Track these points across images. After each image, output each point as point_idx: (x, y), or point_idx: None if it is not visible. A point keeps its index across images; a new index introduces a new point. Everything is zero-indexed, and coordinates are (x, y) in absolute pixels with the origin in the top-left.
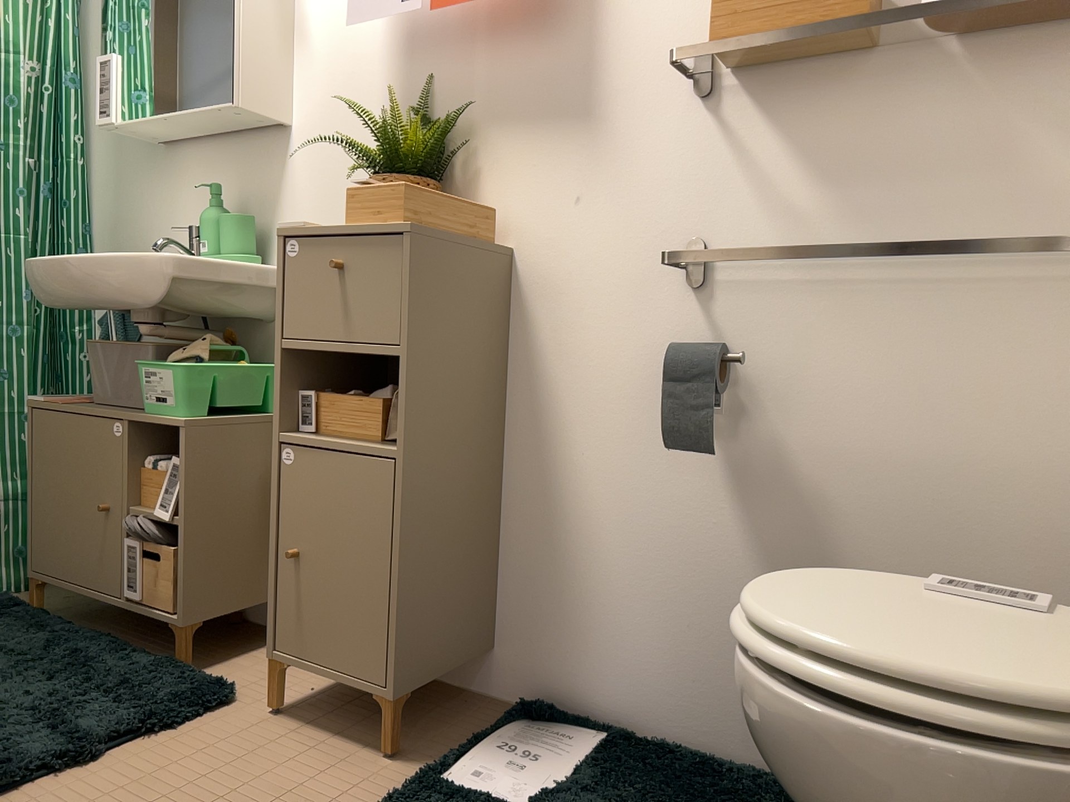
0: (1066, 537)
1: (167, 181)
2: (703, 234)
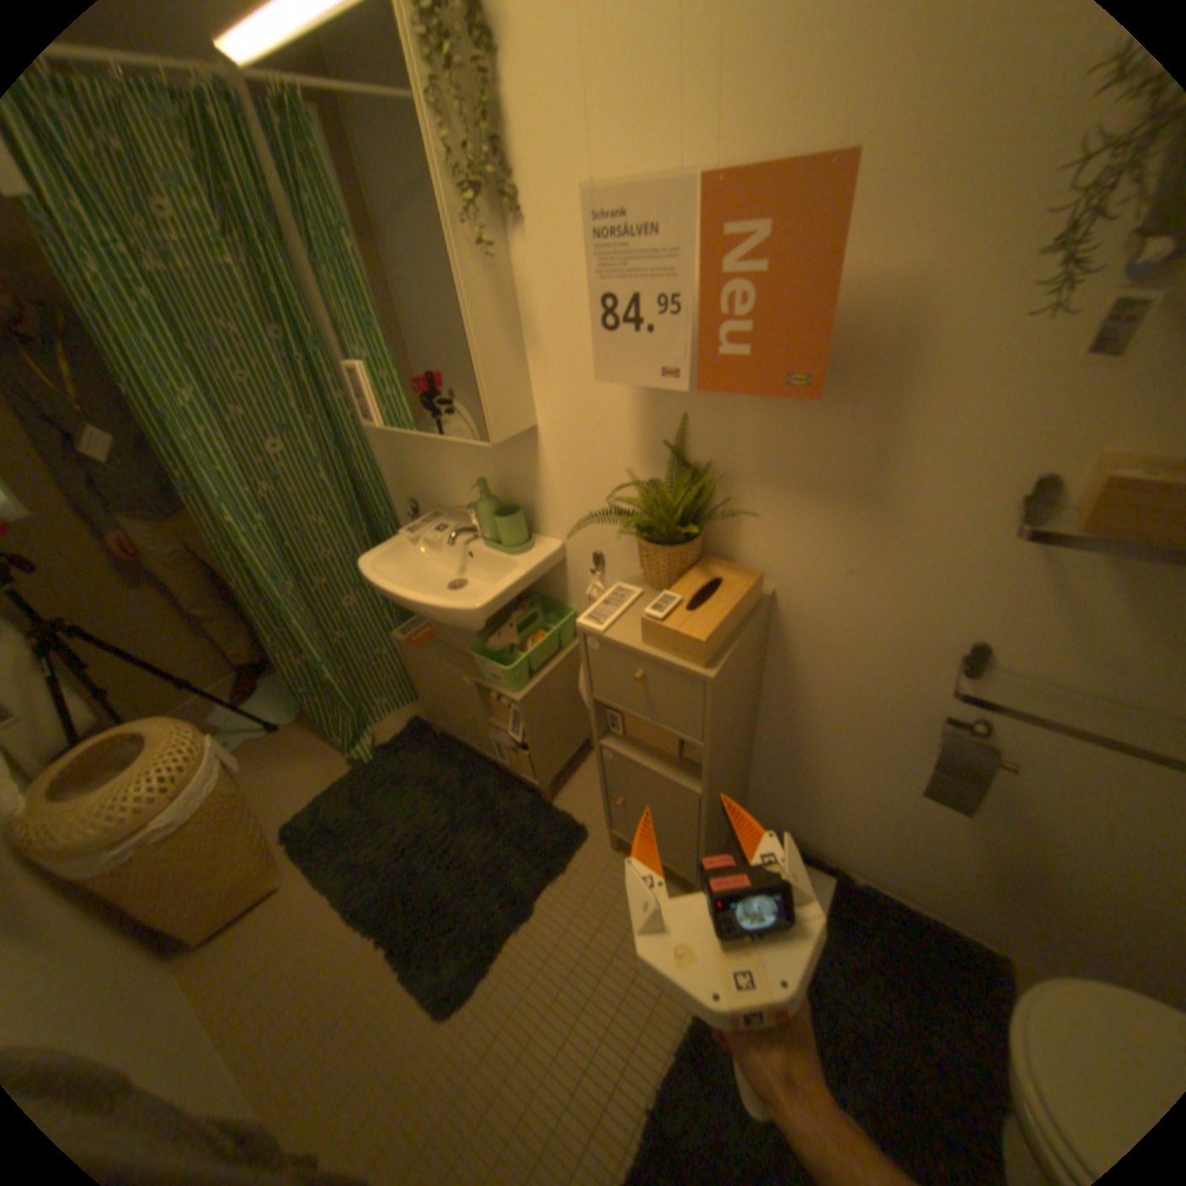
0: None
1: (429, 443)
2: (994, 640)
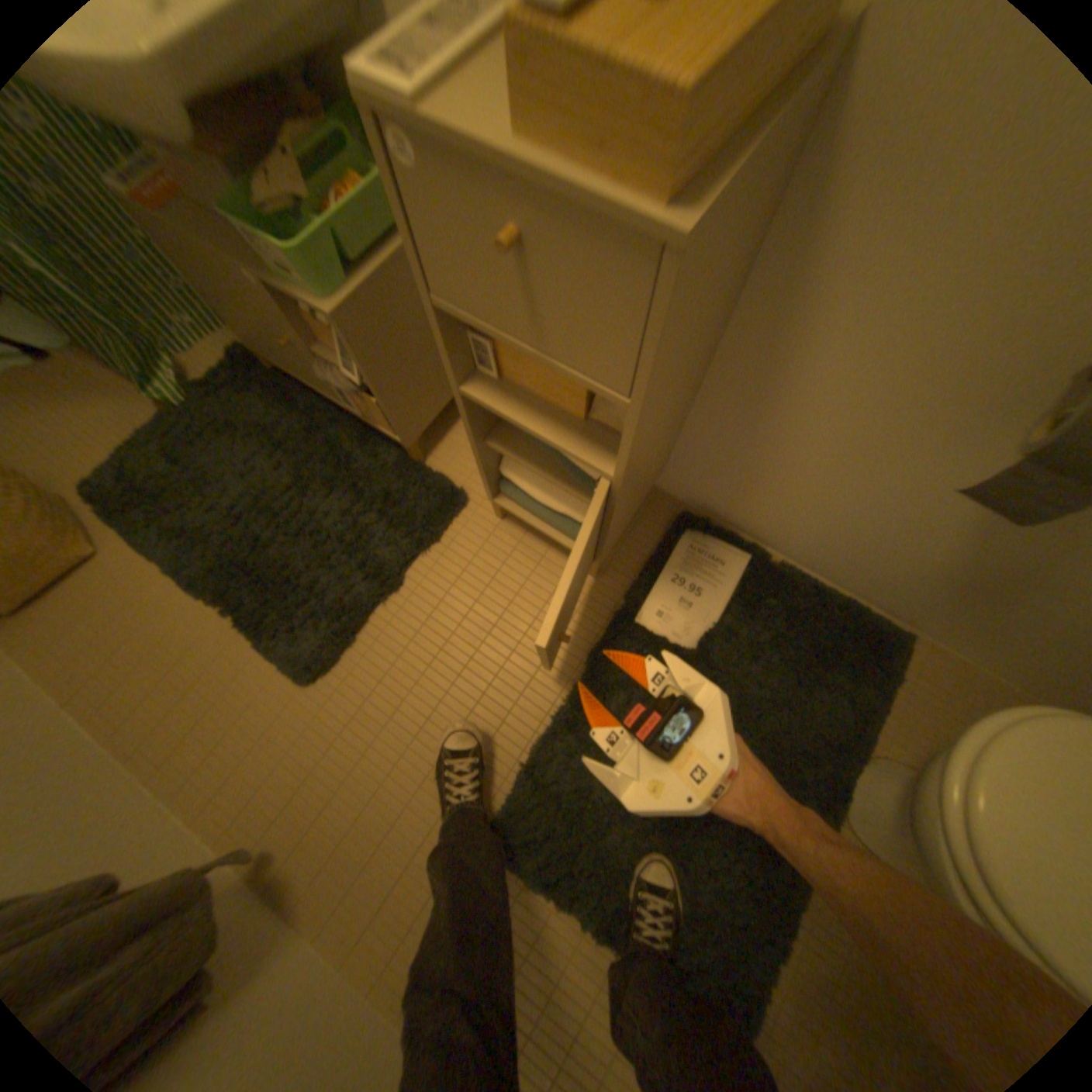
0: None
1: None
2: None
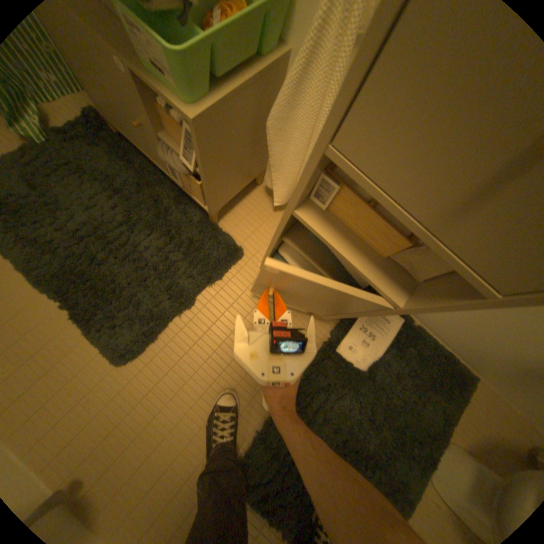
0: None
1: None
2: None
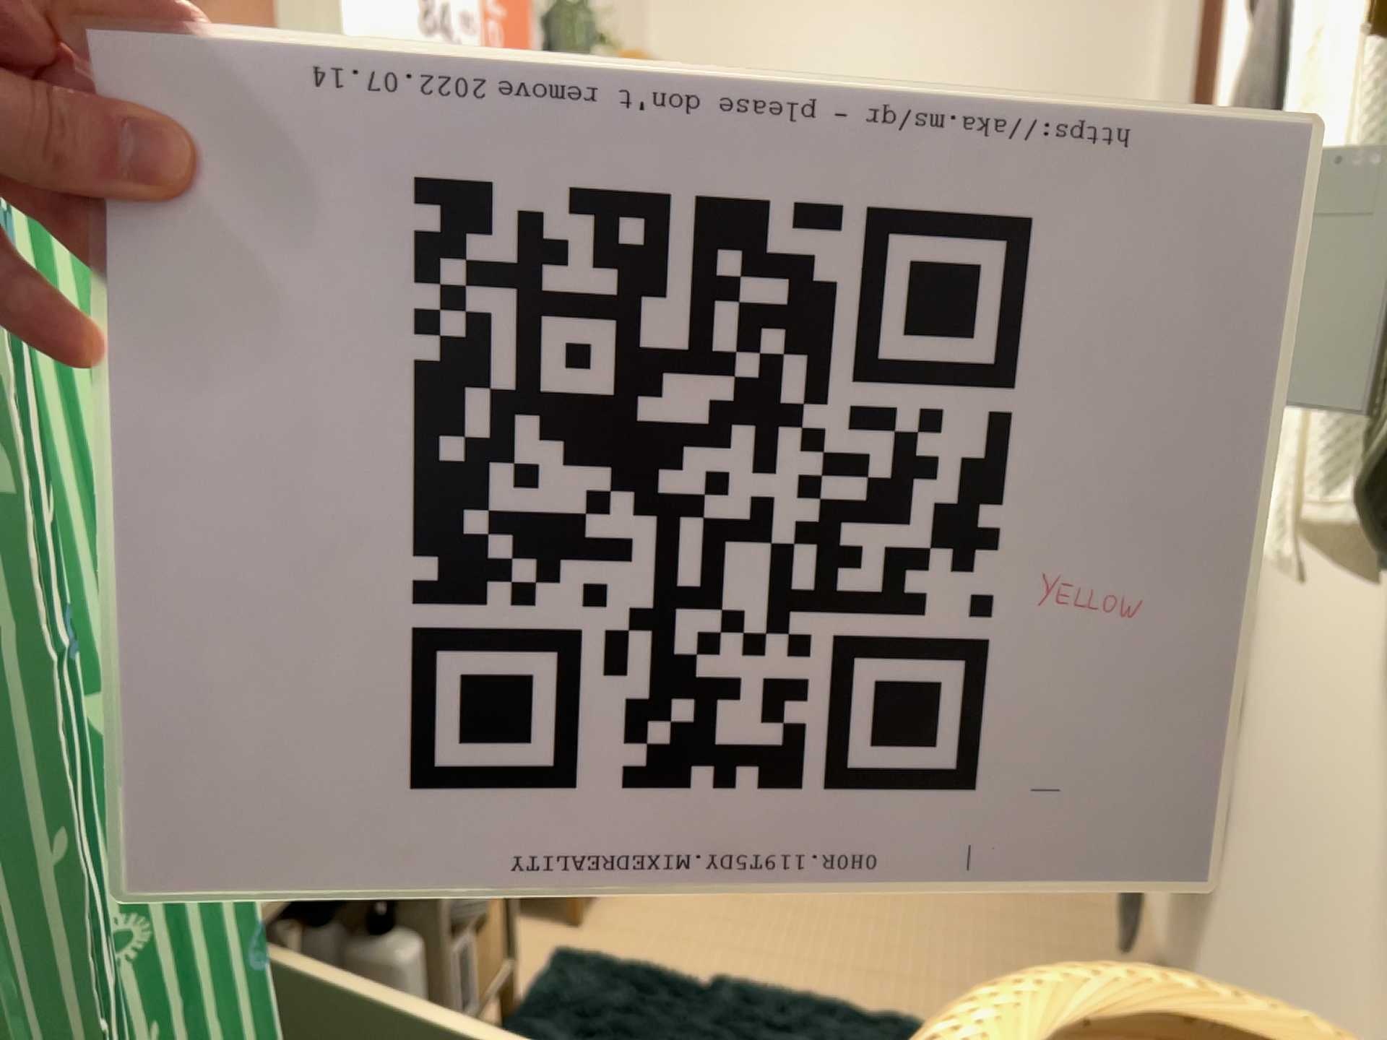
0: None
1: None
2: None
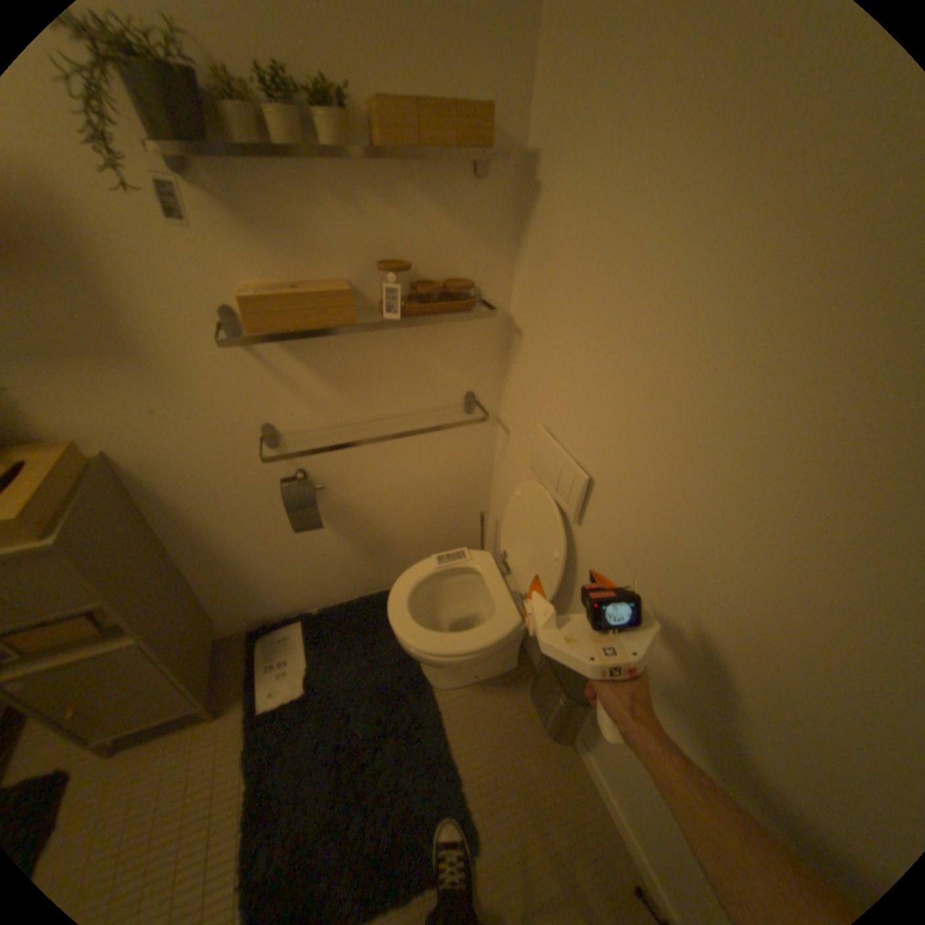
0: (452, 493)
1: None
2: (269, 420)
